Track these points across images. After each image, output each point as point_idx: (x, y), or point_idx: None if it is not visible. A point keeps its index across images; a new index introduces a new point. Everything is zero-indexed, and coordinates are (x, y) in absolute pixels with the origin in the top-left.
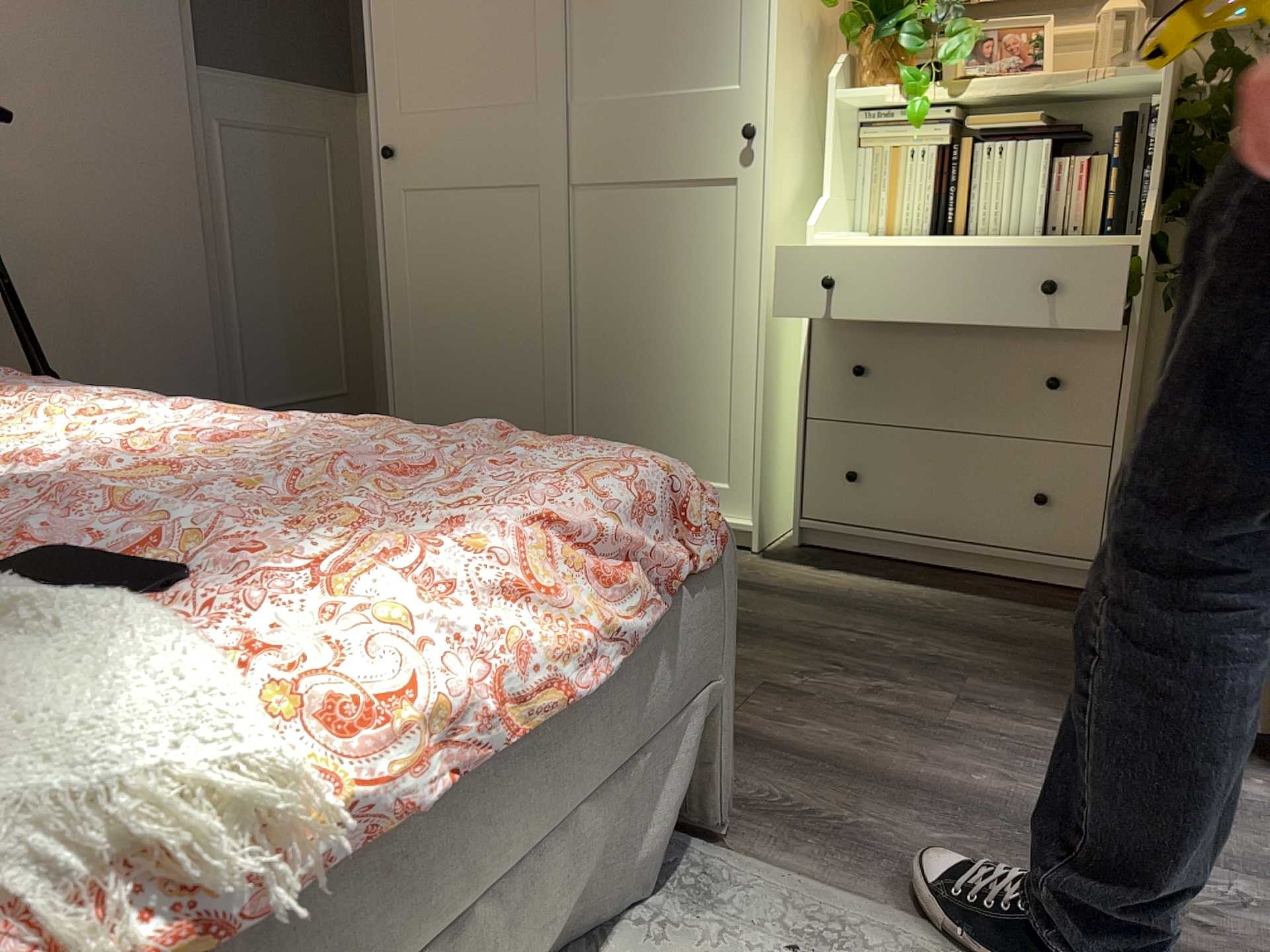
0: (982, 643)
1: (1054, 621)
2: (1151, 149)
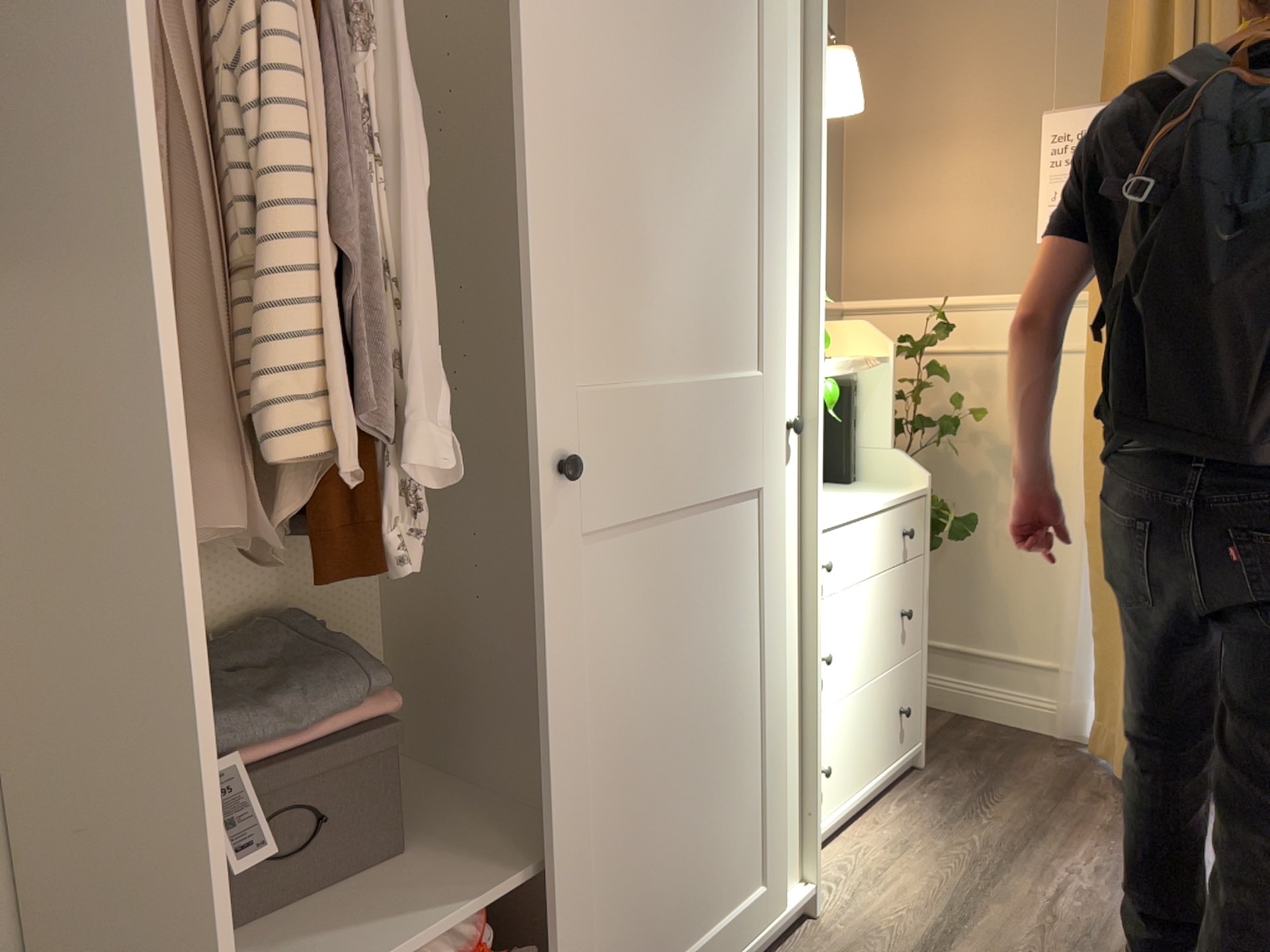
0: (1043, 841)
1: (978, 799)
2: (858, 415)
